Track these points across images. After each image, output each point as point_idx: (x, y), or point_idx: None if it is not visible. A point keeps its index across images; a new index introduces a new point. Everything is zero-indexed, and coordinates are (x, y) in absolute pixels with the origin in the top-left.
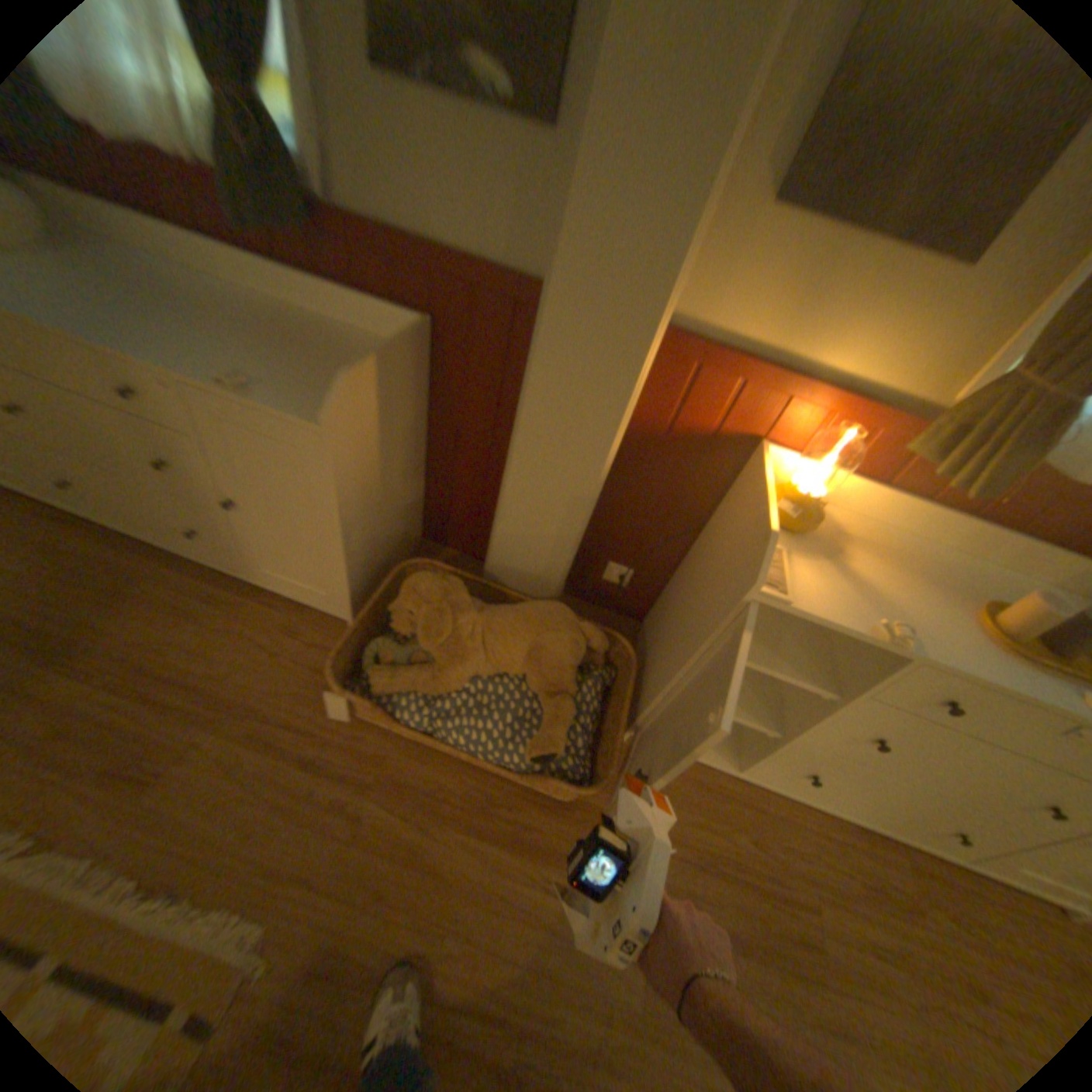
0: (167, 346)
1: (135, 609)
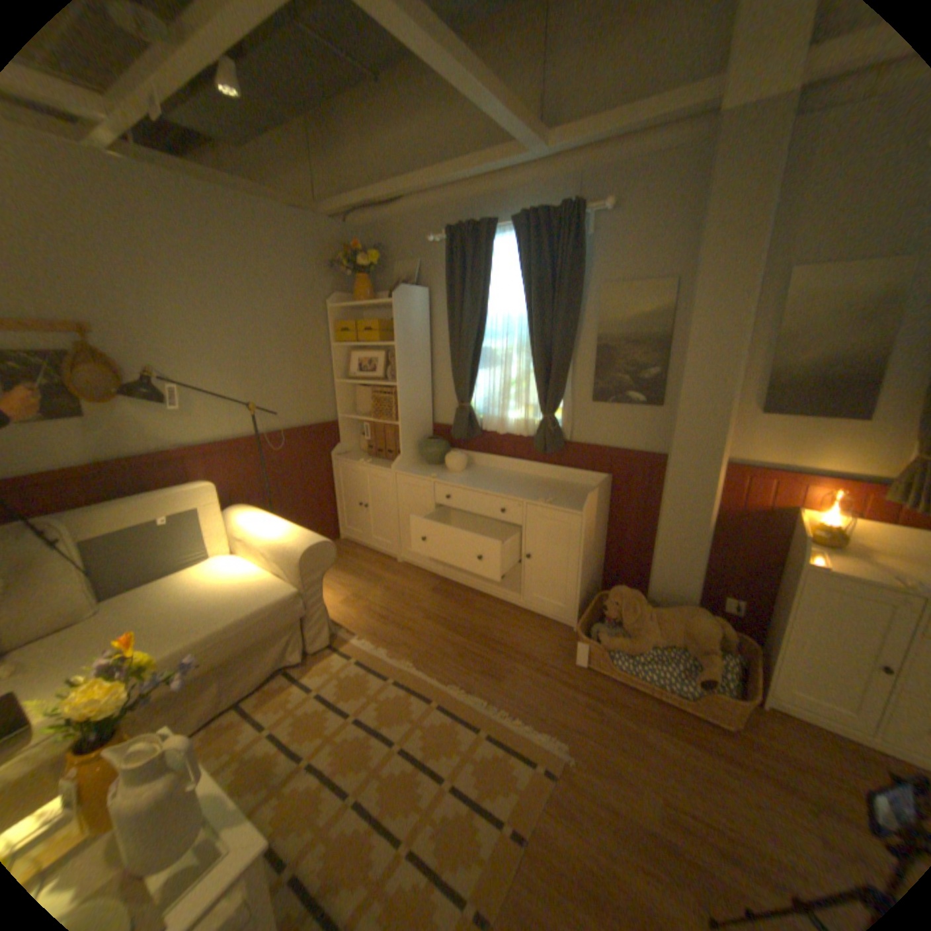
0: (517, 492)
1: (473, 612)
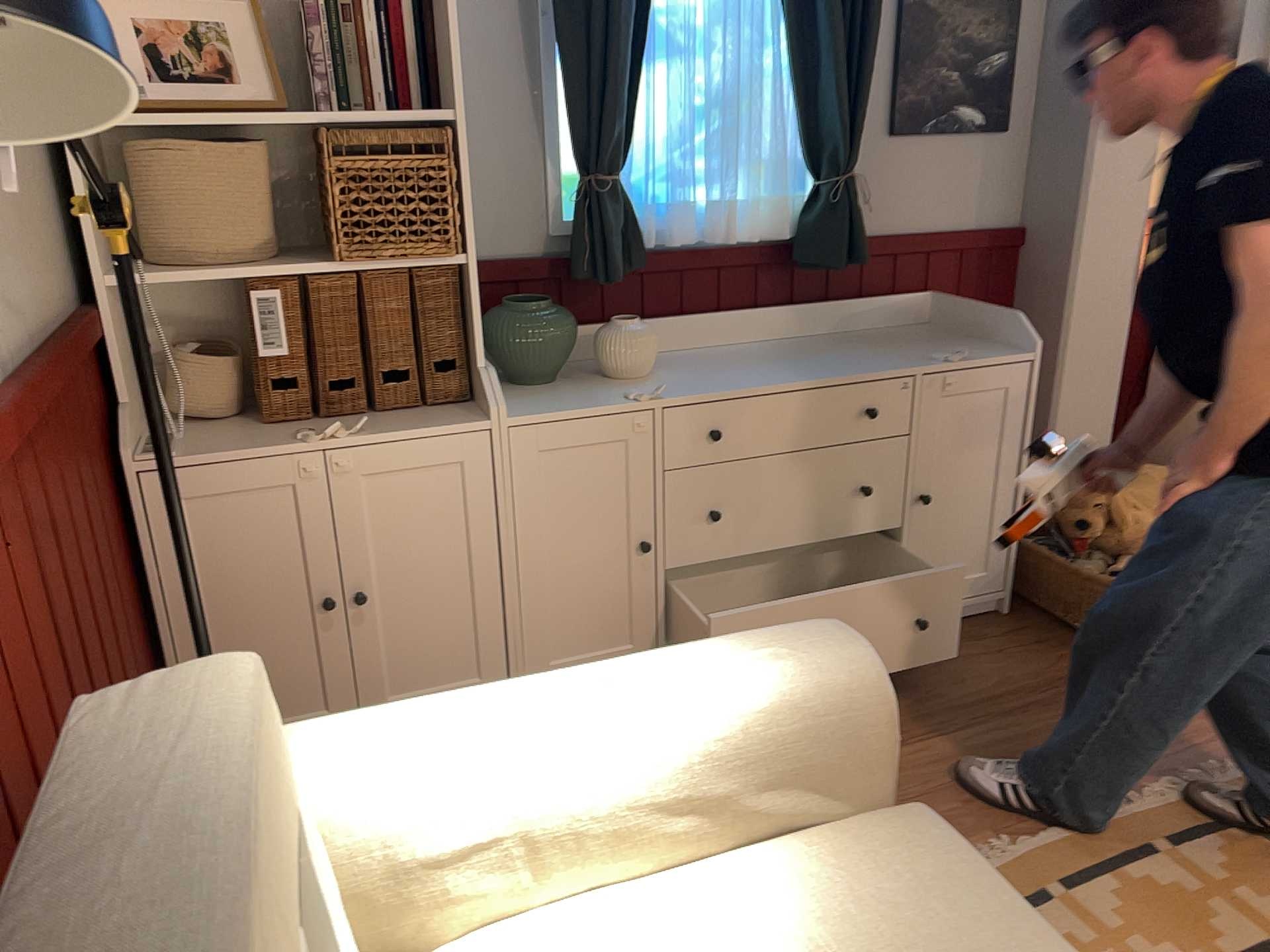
0: (869, 365)
1: None
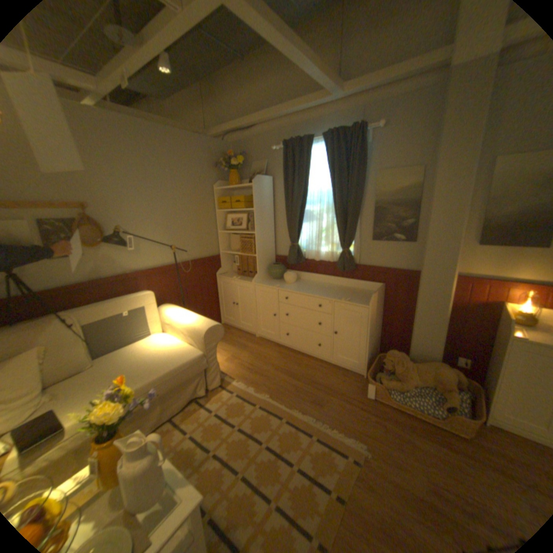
0: (328, 295)
1: (303, 366)
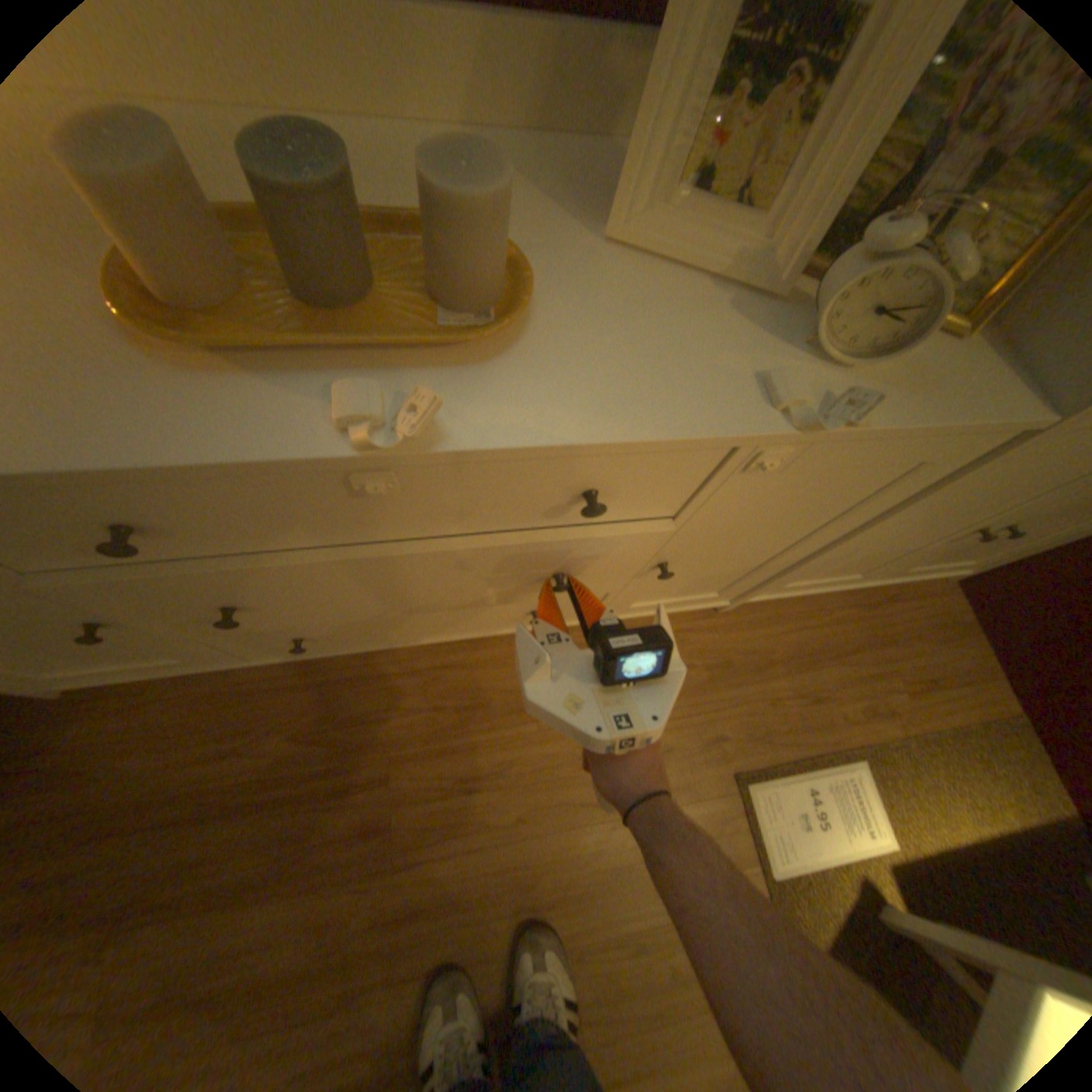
0: None
1: None
